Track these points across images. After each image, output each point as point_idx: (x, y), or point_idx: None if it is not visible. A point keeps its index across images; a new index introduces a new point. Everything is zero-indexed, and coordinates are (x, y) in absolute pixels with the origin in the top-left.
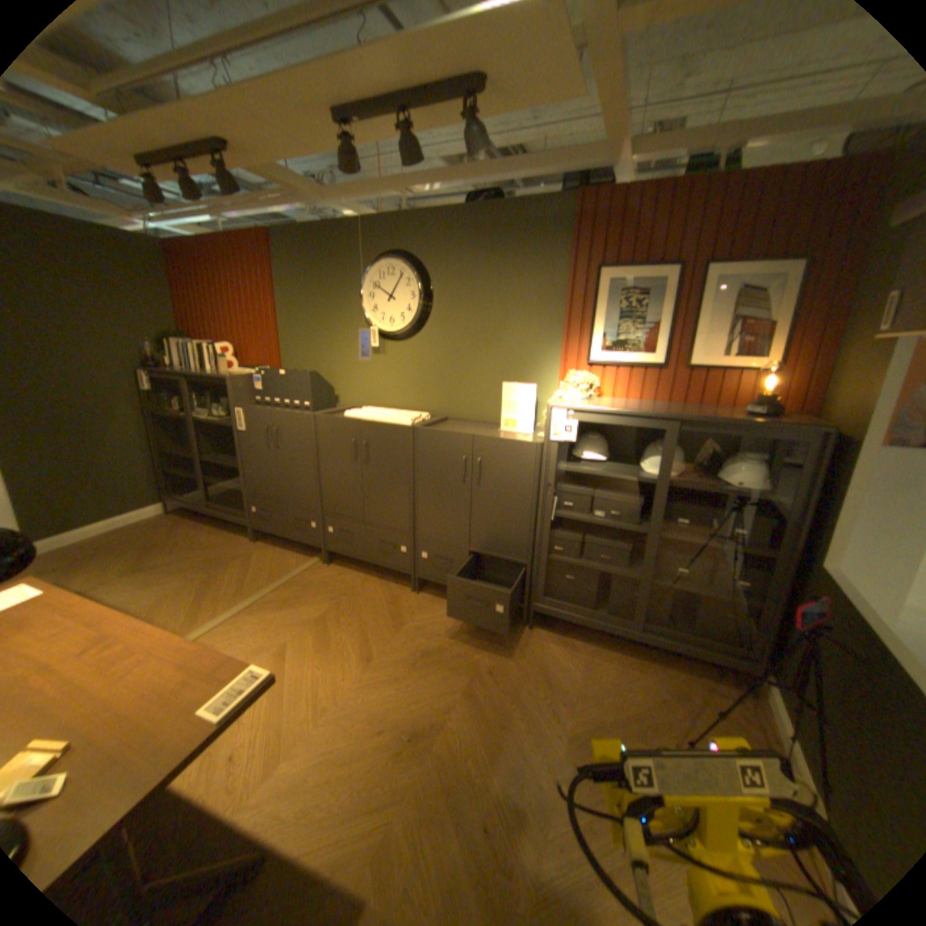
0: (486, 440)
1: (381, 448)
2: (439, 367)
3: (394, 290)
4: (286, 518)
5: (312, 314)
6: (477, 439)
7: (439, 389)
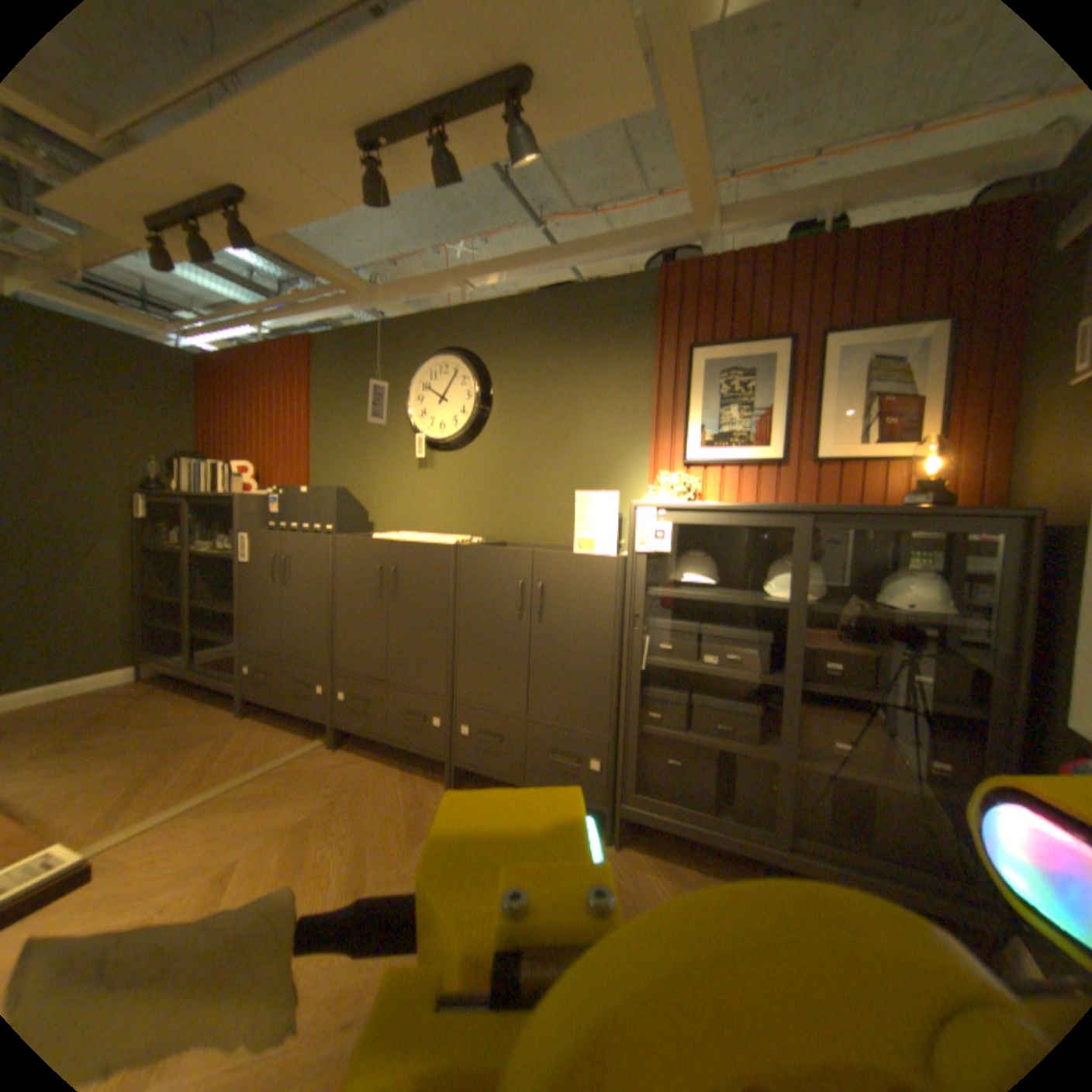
0: (549, 554)
1: (414, 574)
2: (498, 479)
3: (447, 389)
4: (286, 680)
5: (350, 424)
6: (539, 554)
7: (497, 506)
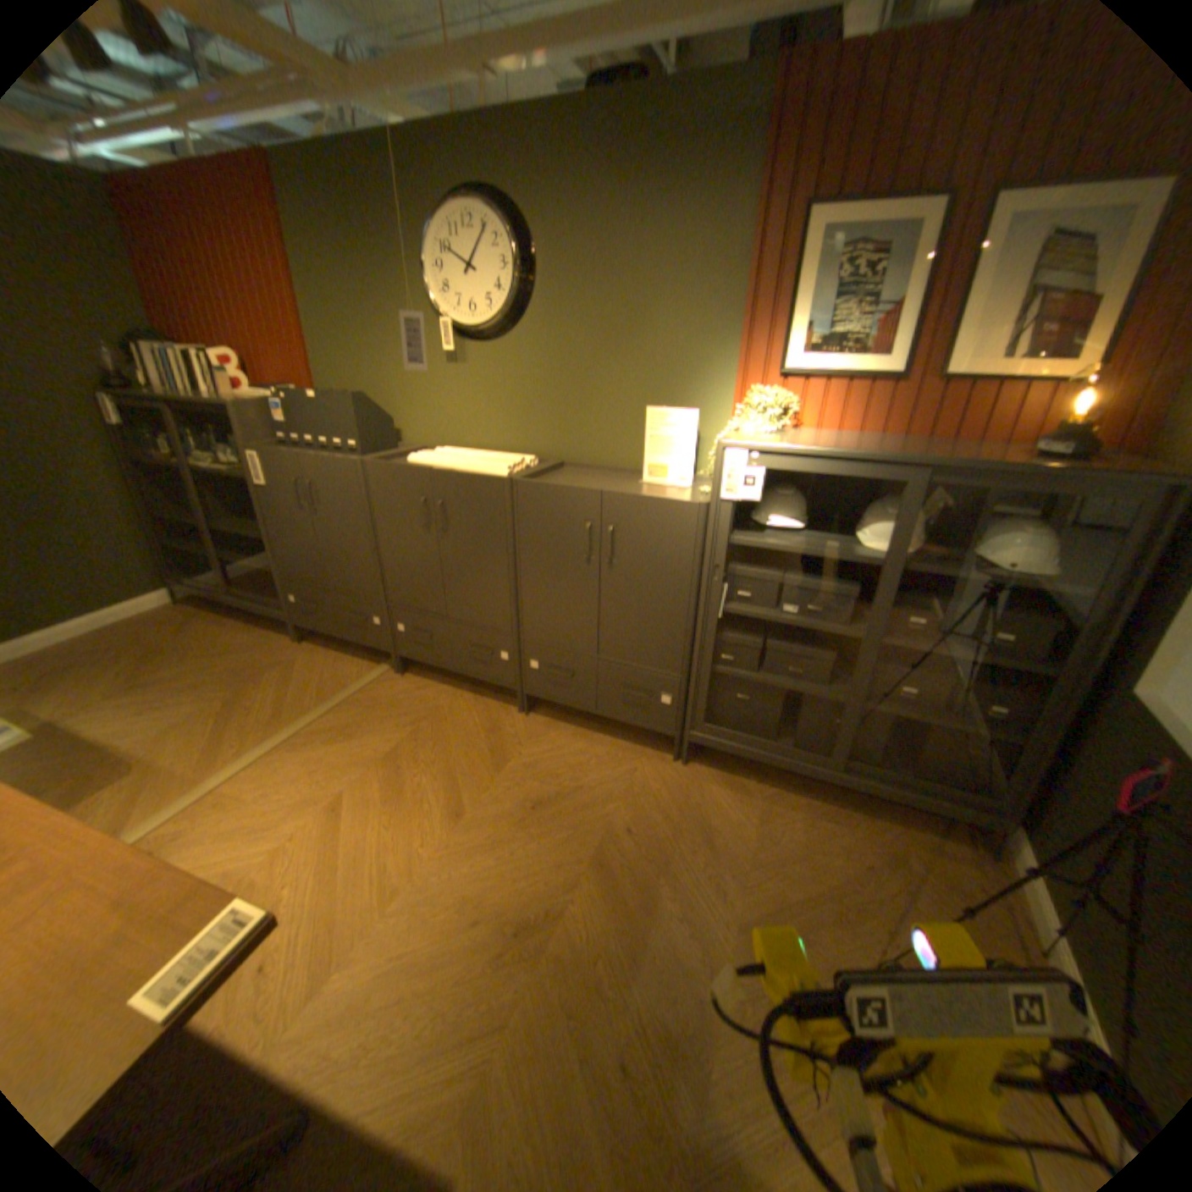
0: (621, 499)
1: (465, 511)
2: (549, 384)
3: (474, 254)
4: (338, 611)
5: (350, 298)
6: (608, 497)
7: (549, 418)
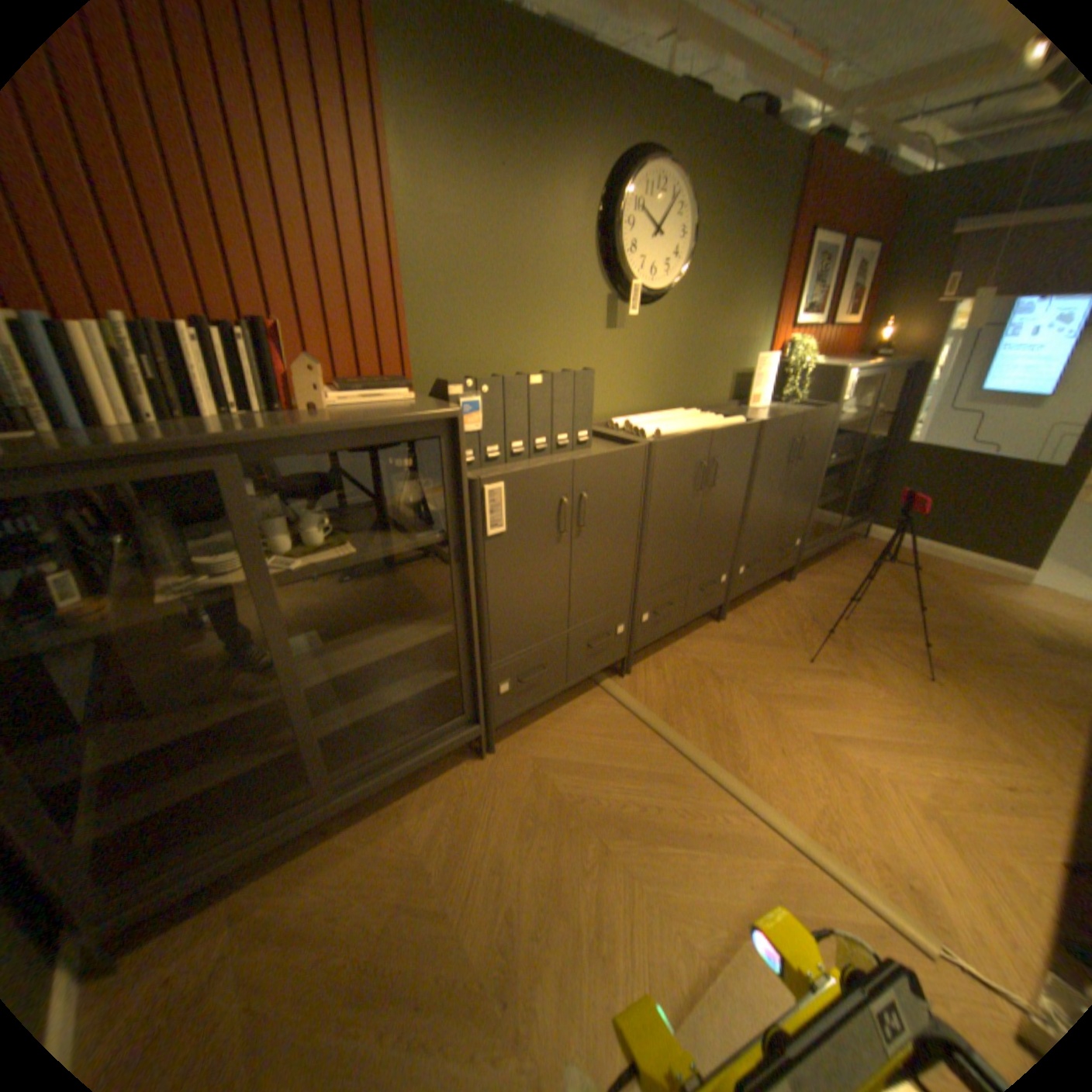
0: (811, 415)
1: (728, 462)
2: (684, 344)
3: (662, 219)
4: (574, 654)
5: (495, 244)
6: (806, 416)
7: (680, 374)
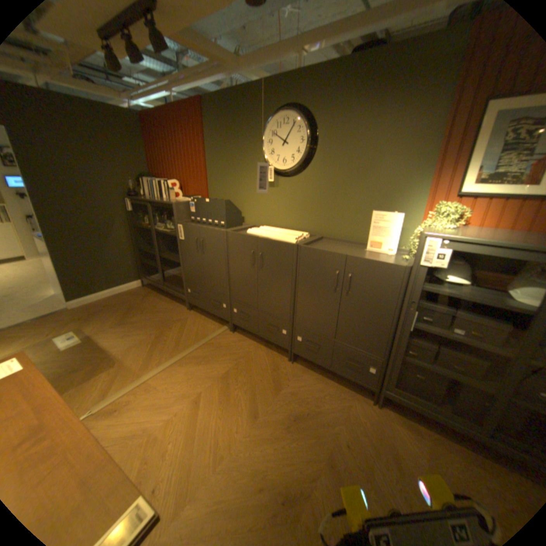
0: (357, 260)
1: (272, 259)
2: (318, 197)
3: (288, 136)
4: (208, 299)
5: (228, 158)
6: (350, 258)
7: (317, 214)
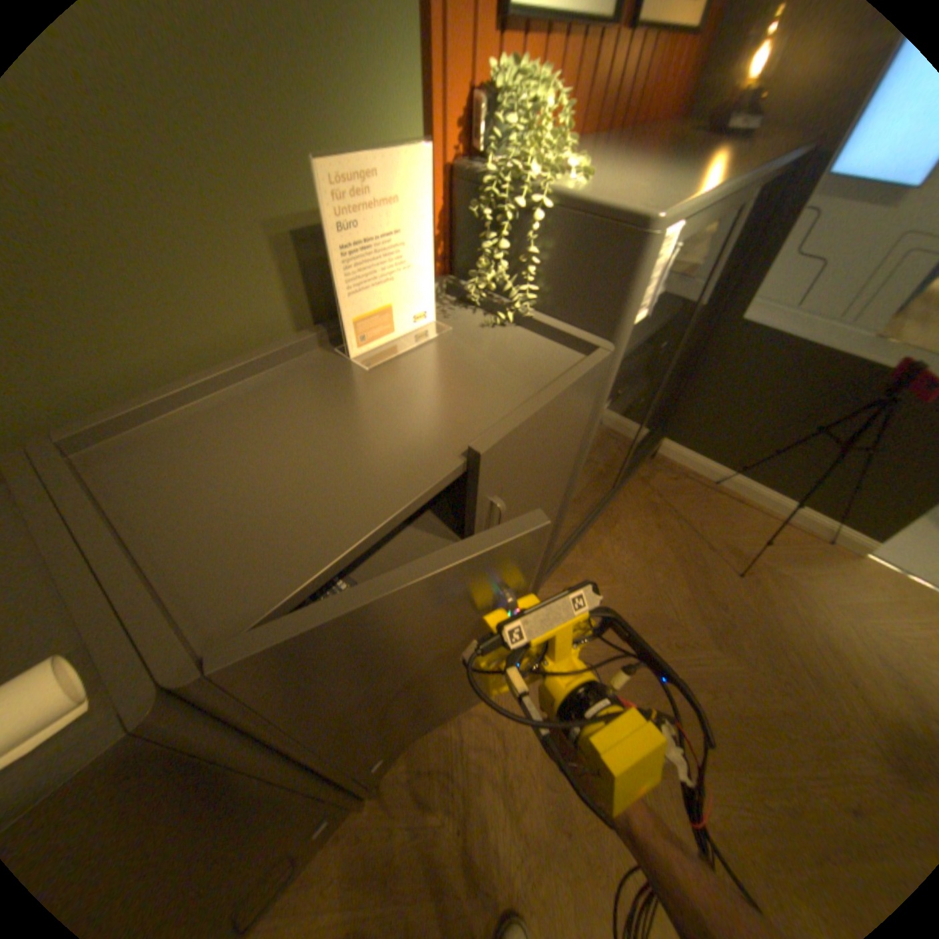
0: (512, 441)
1: None
2: None
3: None
4: None
5: None
6: (490, 458)
7: None
